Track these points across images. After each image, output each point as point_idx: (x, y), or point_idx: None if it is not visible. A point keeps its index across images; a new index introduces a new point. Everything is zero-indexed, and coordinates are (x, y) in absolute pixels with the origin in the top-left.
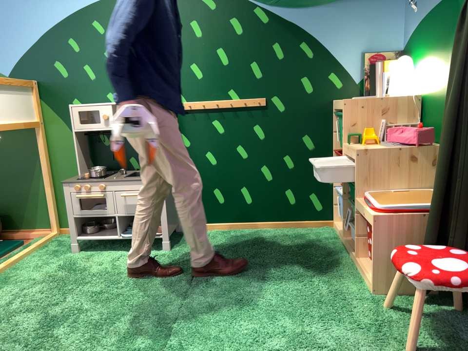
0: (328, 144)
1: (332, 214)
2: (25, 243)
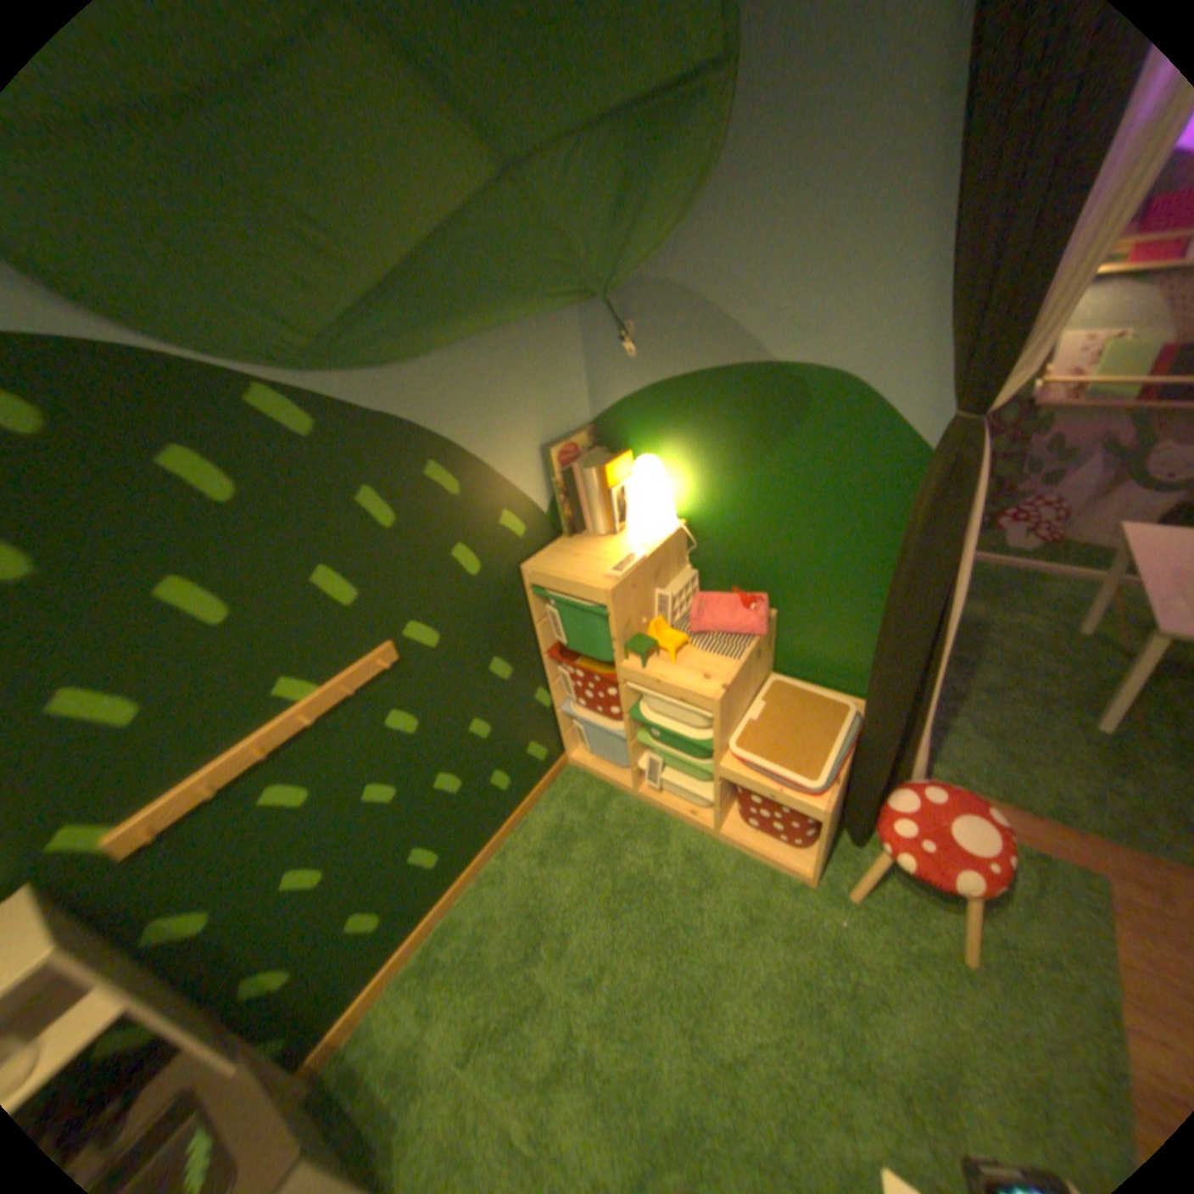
0: (532, 649)
1: (563, 747)
2: None
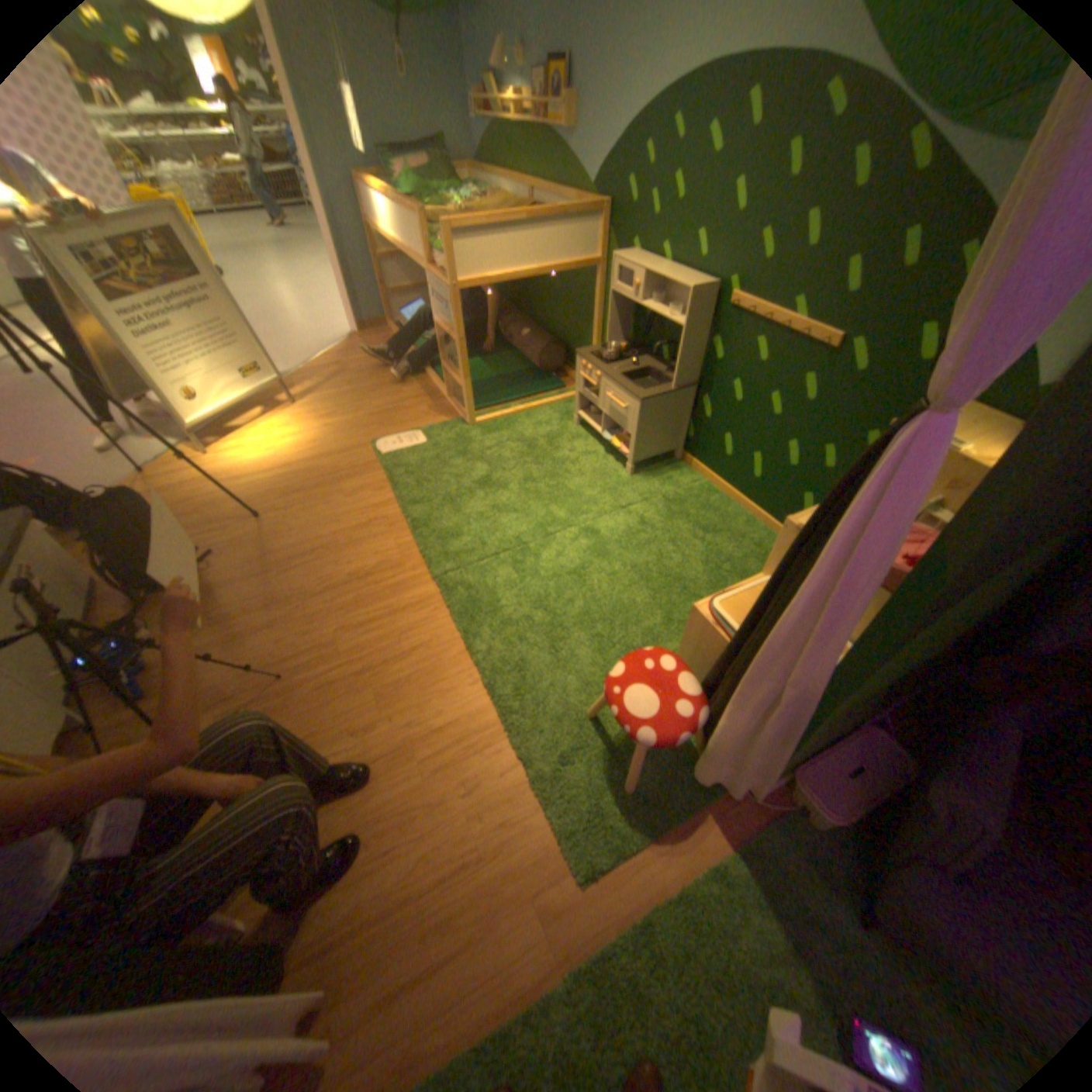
0: None
1: None
2: (568, 388)
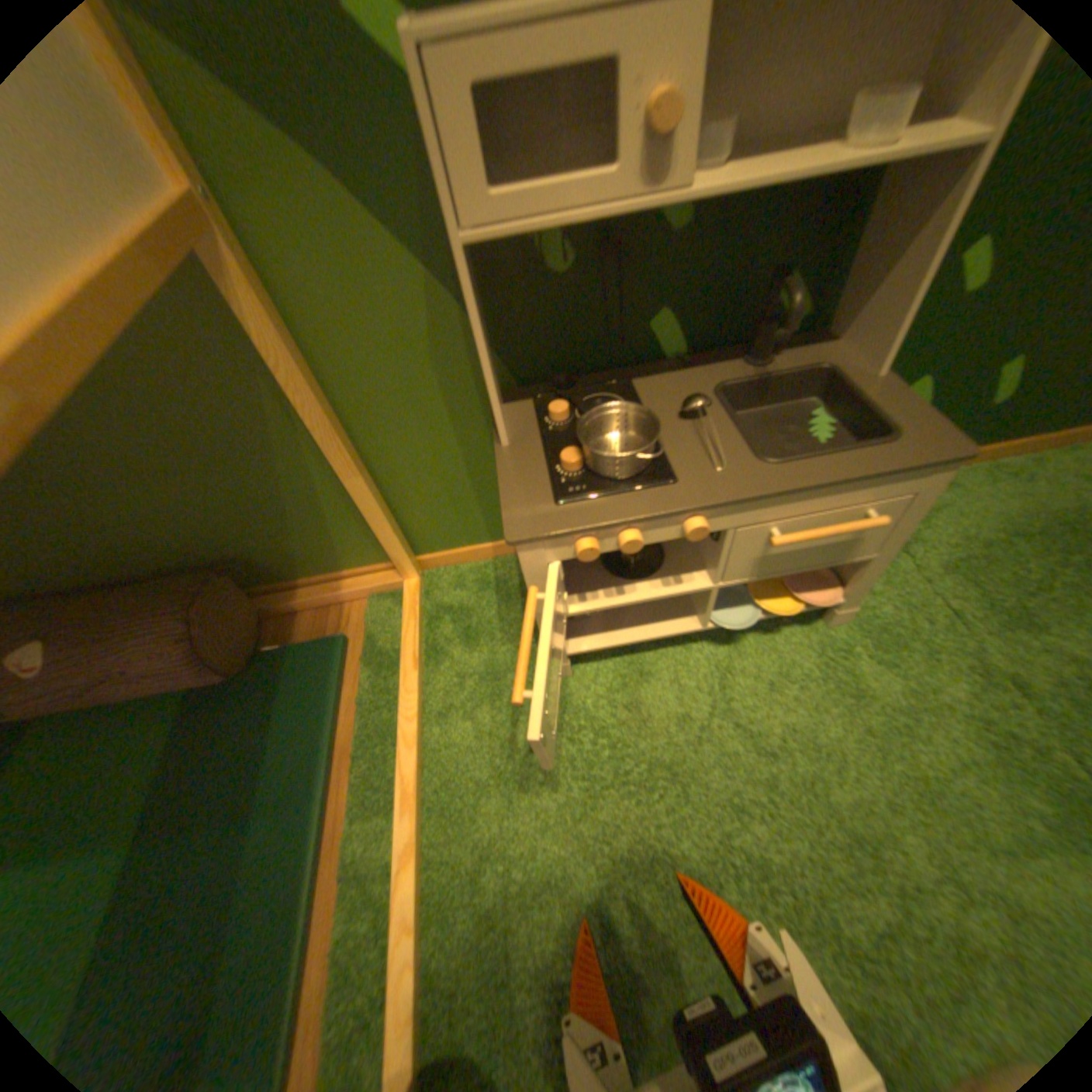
0: None
1: None
2: (344, 625)
